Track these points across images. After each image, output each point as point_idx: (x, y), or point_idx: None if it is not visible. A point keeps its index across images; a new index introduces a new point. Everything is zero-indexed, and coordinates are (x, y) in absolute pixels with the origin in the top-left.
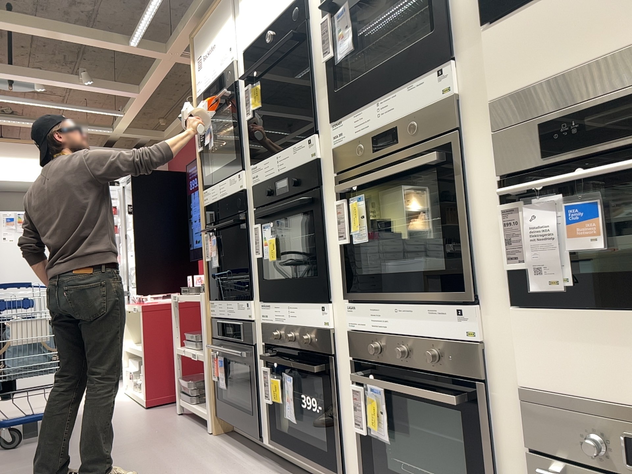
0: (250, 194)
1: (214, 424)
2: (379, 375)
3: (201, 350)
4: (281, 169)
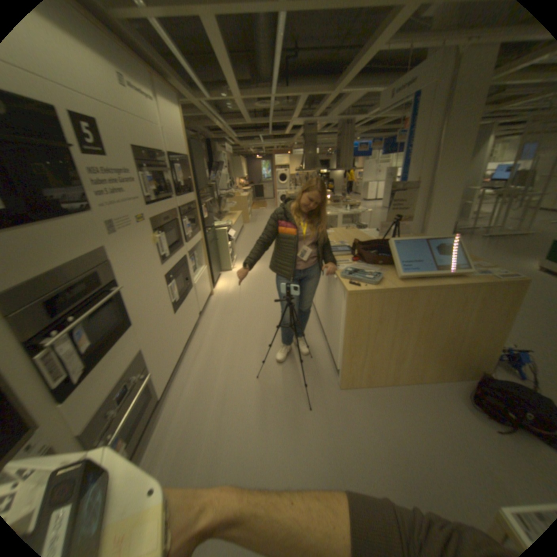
0: None
1: None
2: None
3: None
4: None
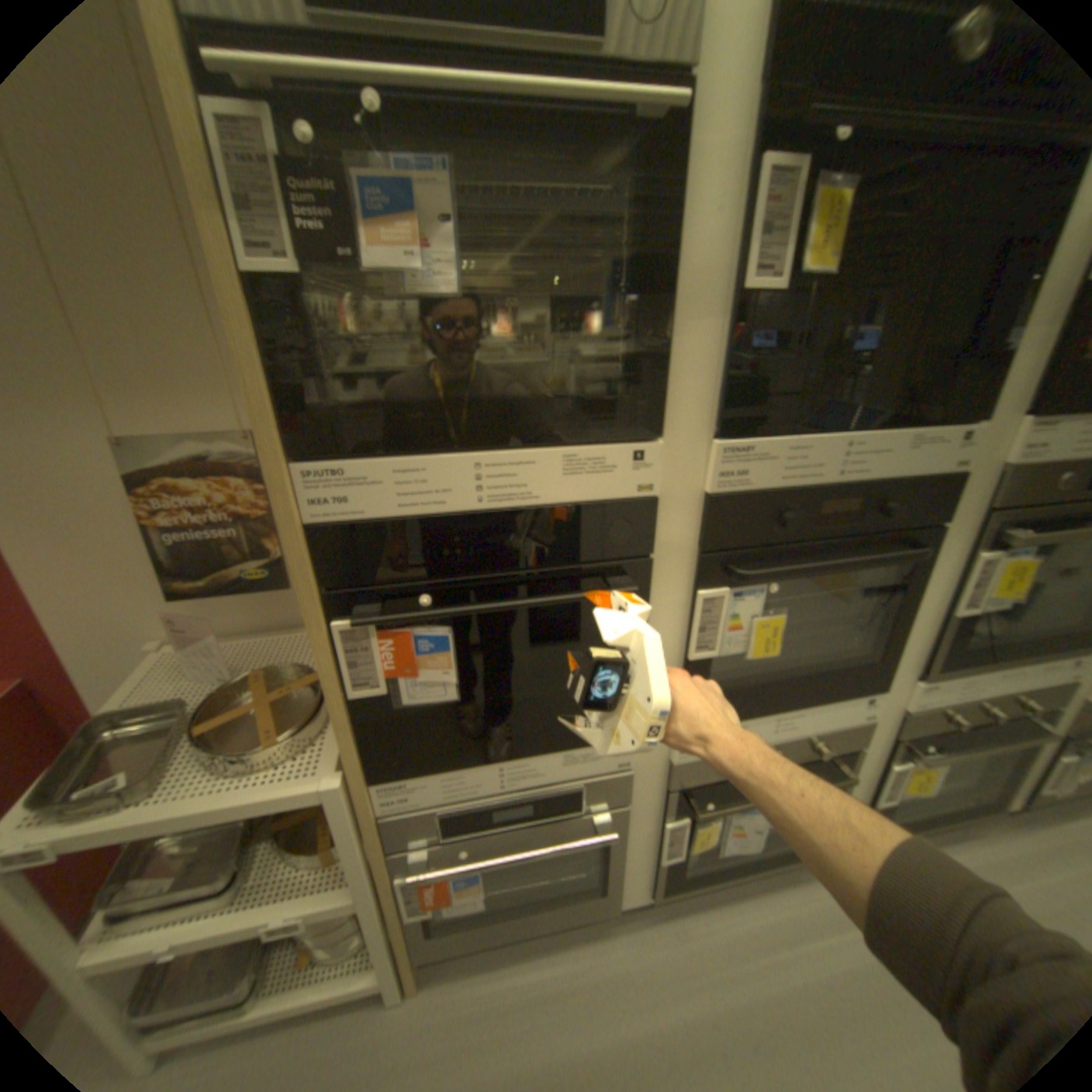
0: (678, 510)
1: (407, 980)
2: (940, 743)
3: (251, 893)
4: (857, 474)
